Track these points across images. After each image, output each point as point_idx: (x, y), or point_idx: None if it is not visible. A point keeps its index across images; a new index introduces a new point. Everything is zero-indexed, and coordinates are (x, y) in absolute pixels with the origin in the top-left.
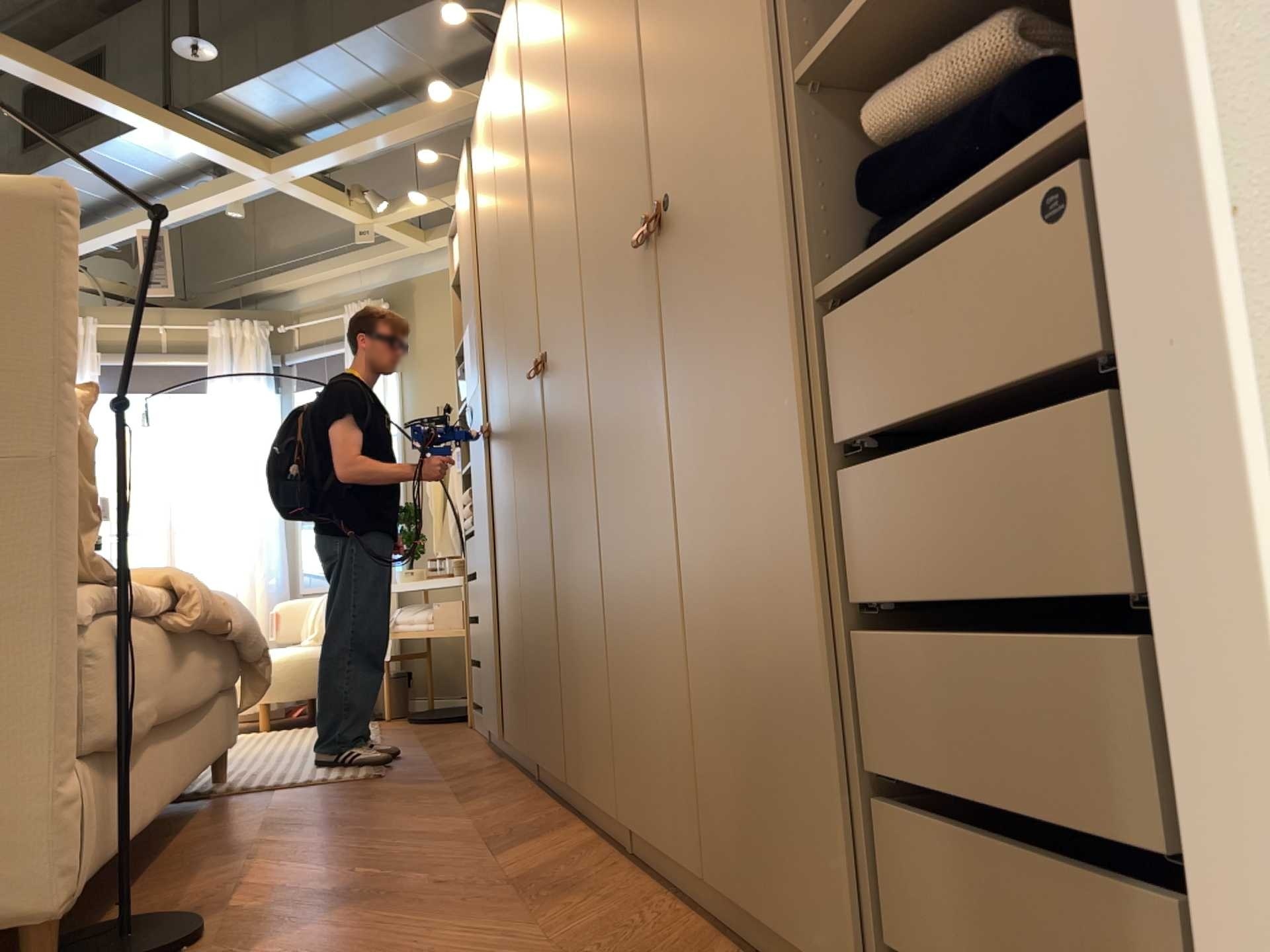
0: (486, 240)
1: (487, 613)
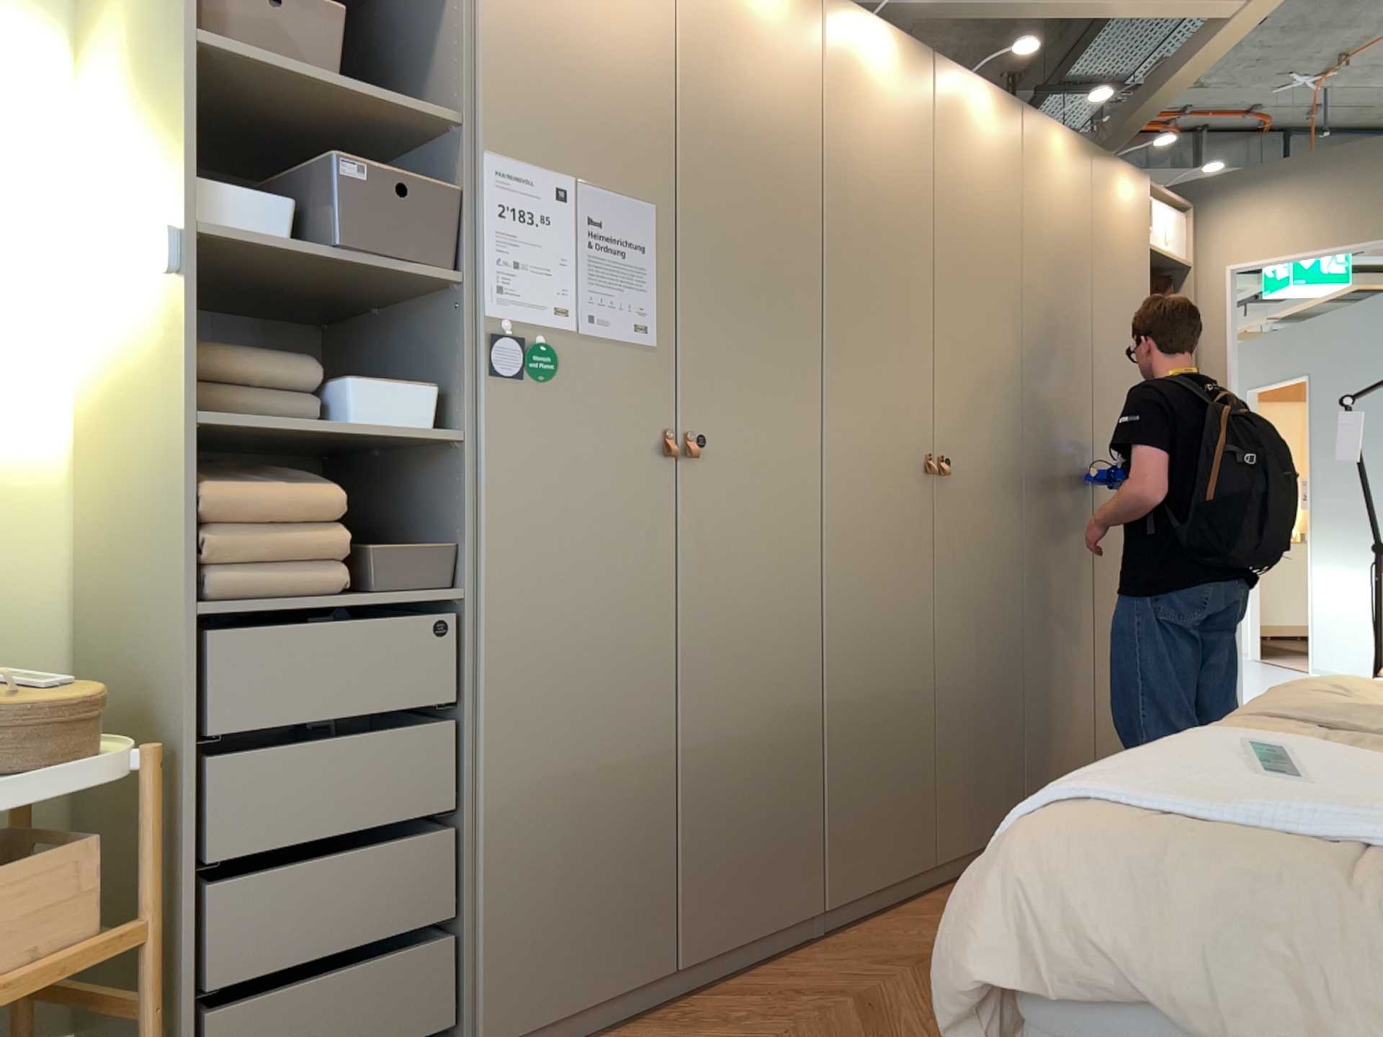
0: (733, 148)
1: (573, 780)
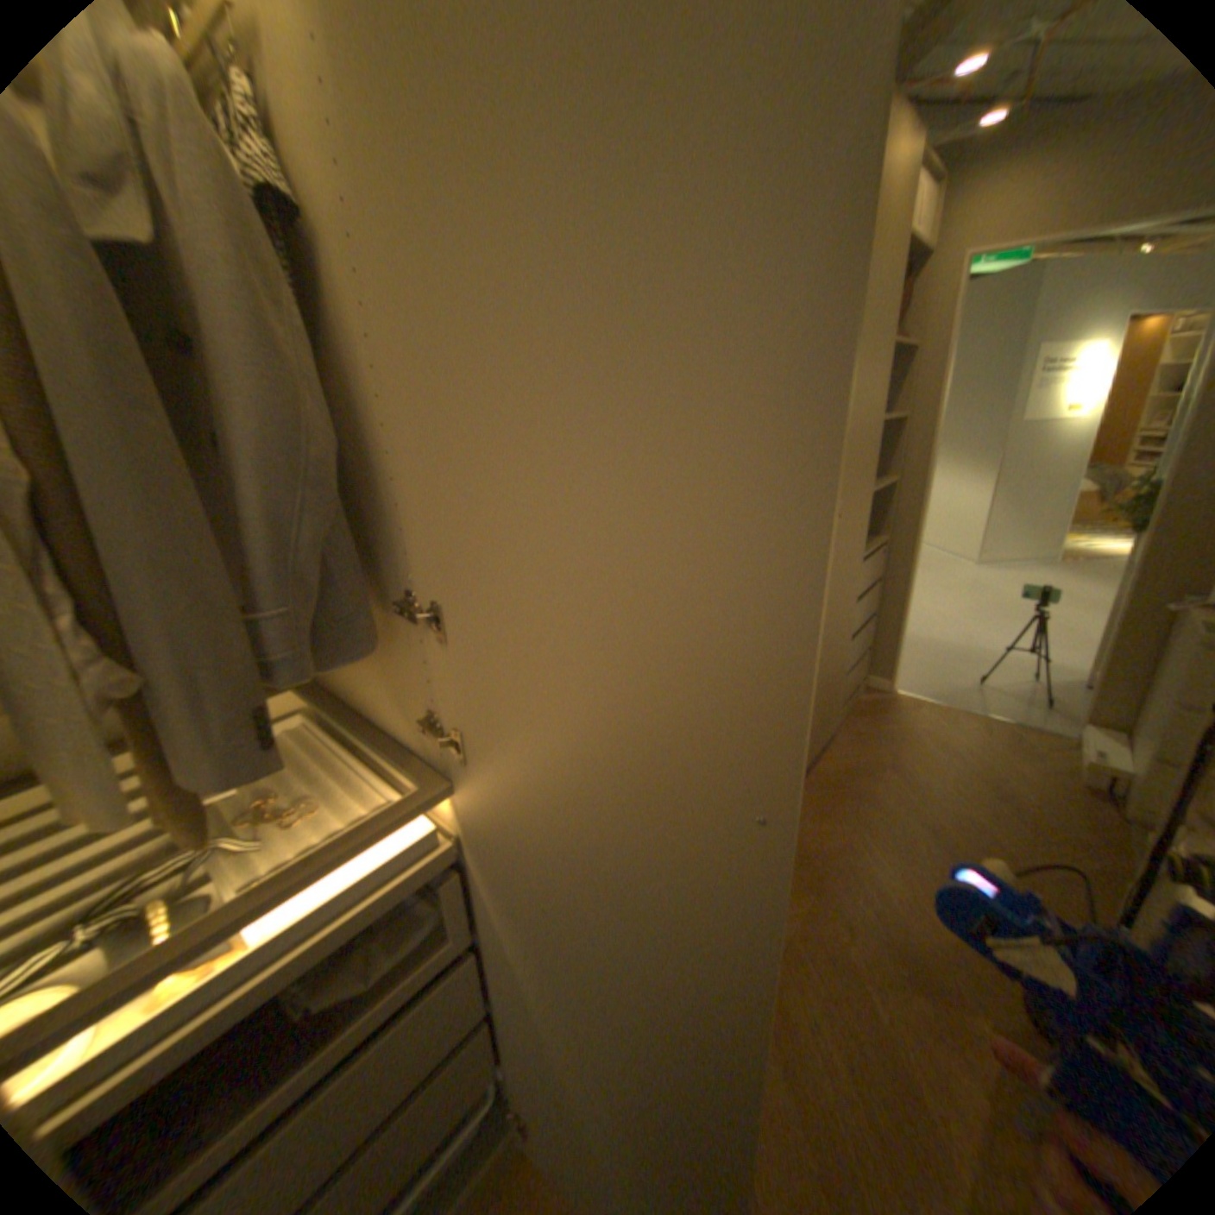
0: None
1: None
